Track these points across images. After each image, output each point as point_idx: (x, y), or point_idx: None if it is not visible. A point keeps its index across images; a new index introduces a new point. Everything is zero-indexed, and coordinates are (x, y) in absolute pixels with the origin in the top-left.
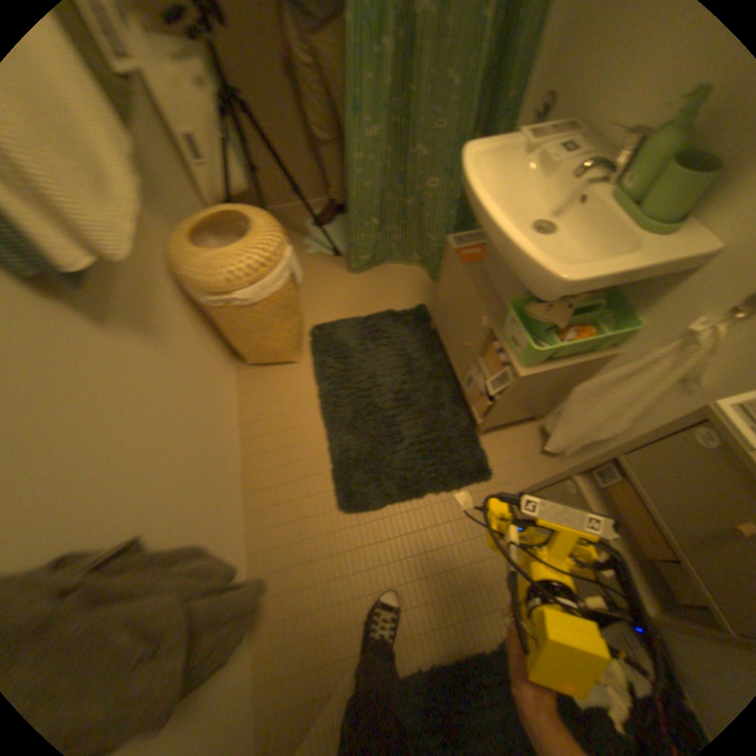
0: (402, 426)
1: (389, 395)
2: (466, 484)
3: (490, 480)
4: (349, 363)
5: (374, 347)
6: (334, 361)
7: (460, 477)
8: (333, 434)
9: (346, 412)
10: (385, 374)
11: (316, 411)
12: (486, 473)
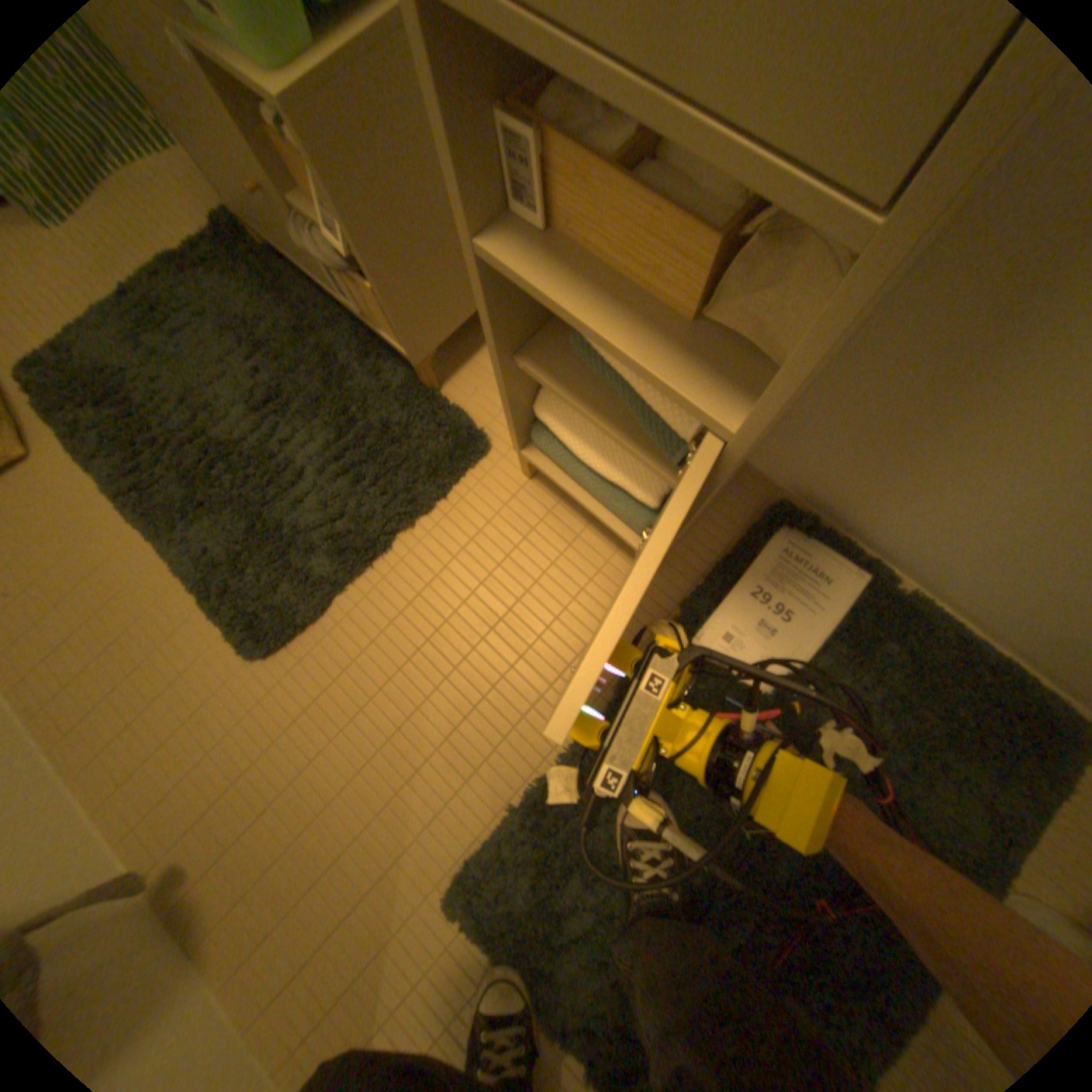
0: (288, 449)
1: (237, 408)
2: (450, 478)
3: (486, 447)
4: (130, 395)
5: (163, 337)
6: (97, 408)
7: (432, 473)
8: (164, 538)
9: (169, 485)
10: (211, 376)
11: (116, 519)
12: (473, 438)
